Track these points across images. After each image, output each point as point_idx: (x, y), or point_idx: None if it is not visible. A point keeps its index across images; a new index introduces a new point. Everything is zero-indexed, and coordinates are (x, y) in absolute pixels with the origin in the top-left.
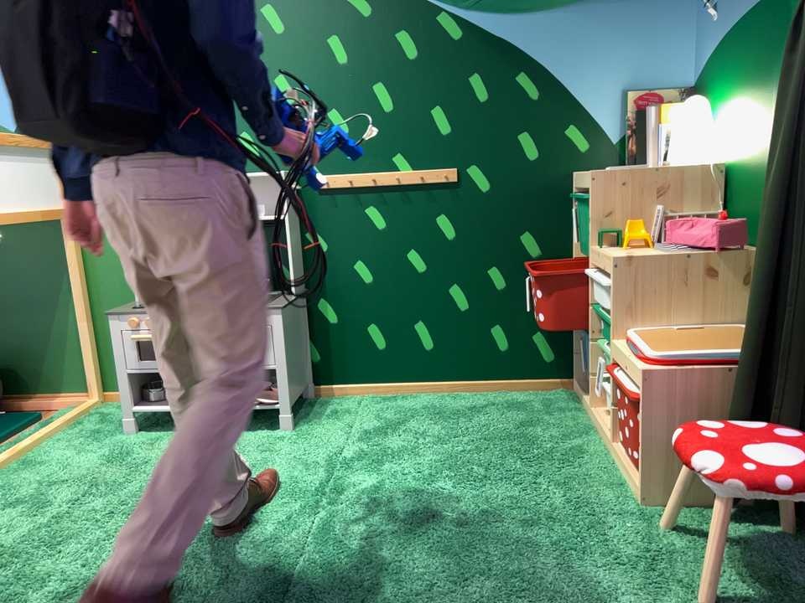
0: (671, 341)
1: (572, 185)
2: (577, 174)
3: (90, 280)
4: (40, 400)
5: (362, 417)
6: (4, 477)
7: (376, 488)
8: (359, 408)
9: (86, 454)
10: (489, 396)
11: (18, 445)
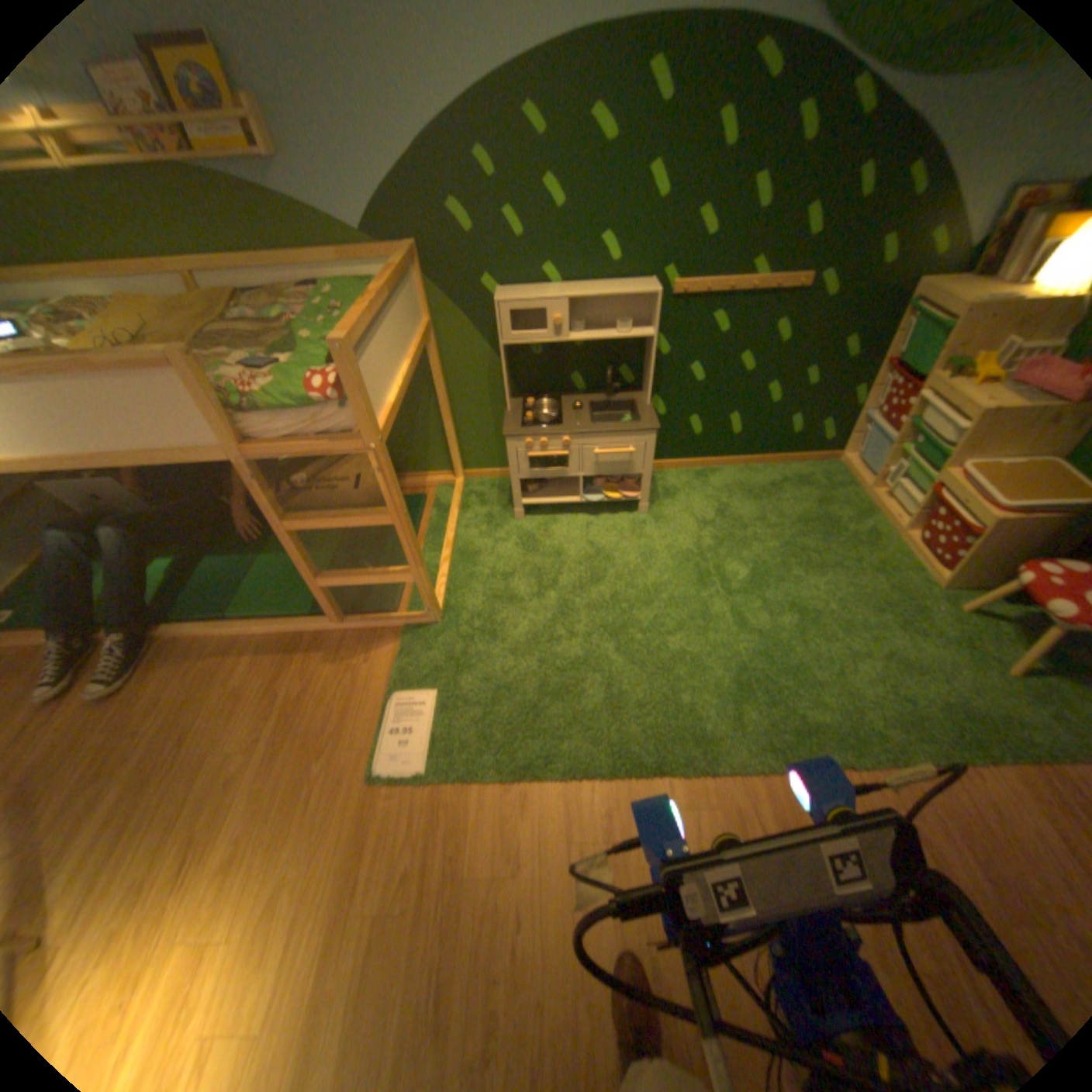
0: (1007, 483)
1: (912, 292)
2: (927, 286)
3: (448, 383)
4: (413, 480)
5: (690, 496)
6: (458, 569)
7: (749, 576)
8: (679, 484)
9: (501, 542)
10: (775, 469)
11: (446, 538)
